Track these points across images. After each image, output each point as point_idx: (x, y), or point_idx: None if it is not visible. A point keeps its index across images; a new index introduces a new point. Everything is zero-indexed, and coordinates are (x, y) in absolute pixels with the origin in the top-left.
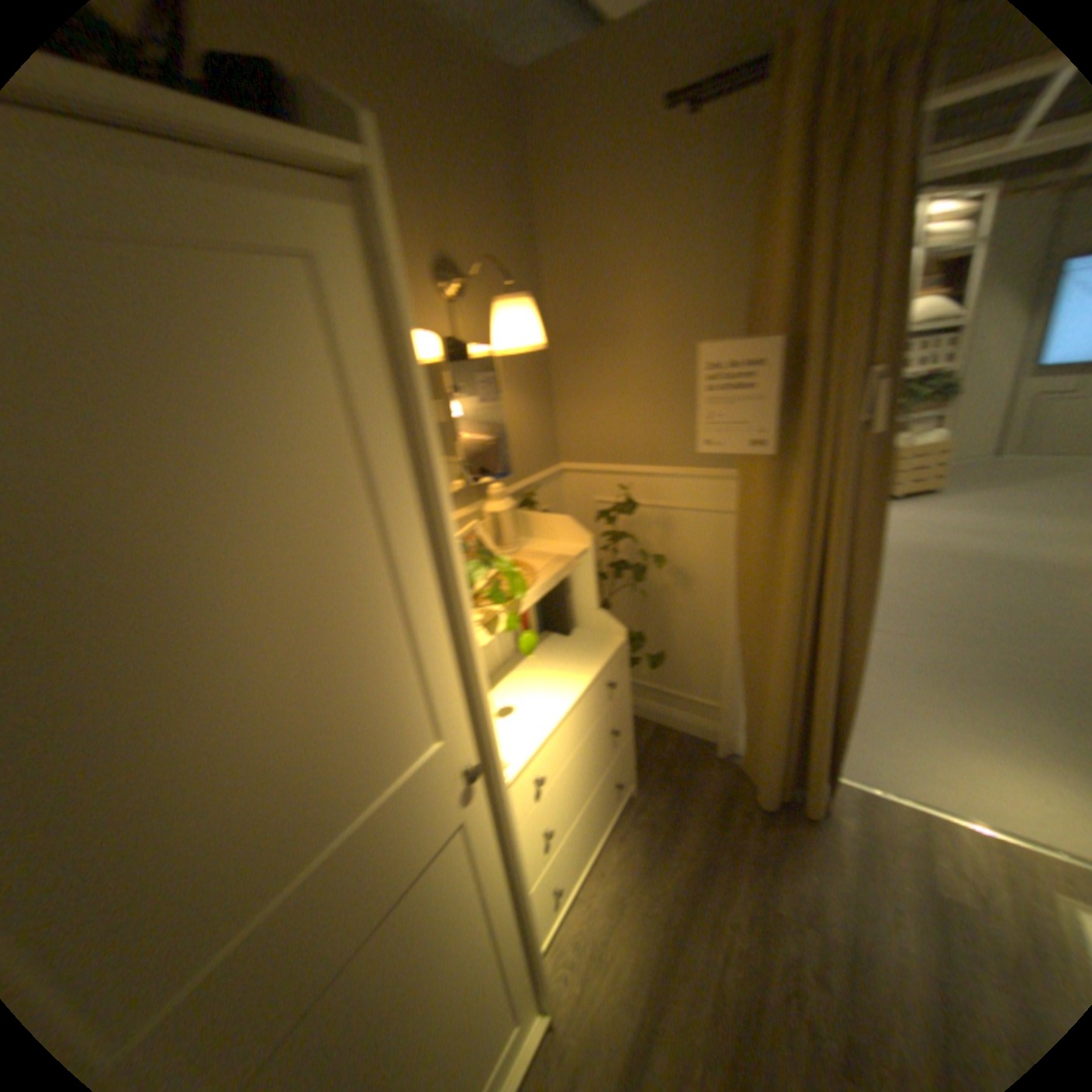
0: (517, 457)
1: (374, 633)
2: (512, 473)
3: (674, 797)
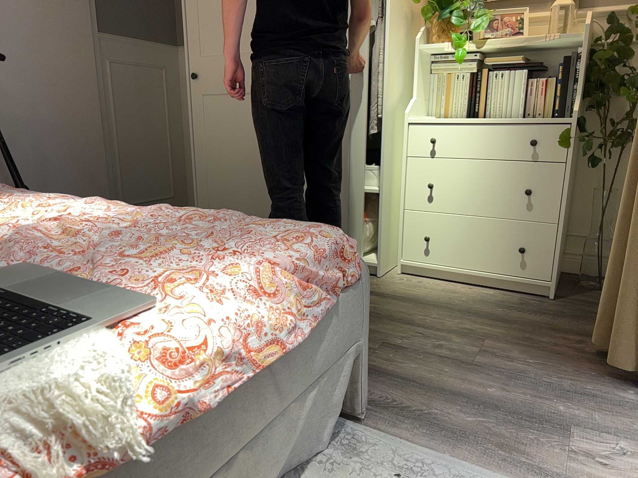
0: None
1: None
2: None
3: (569, 315)
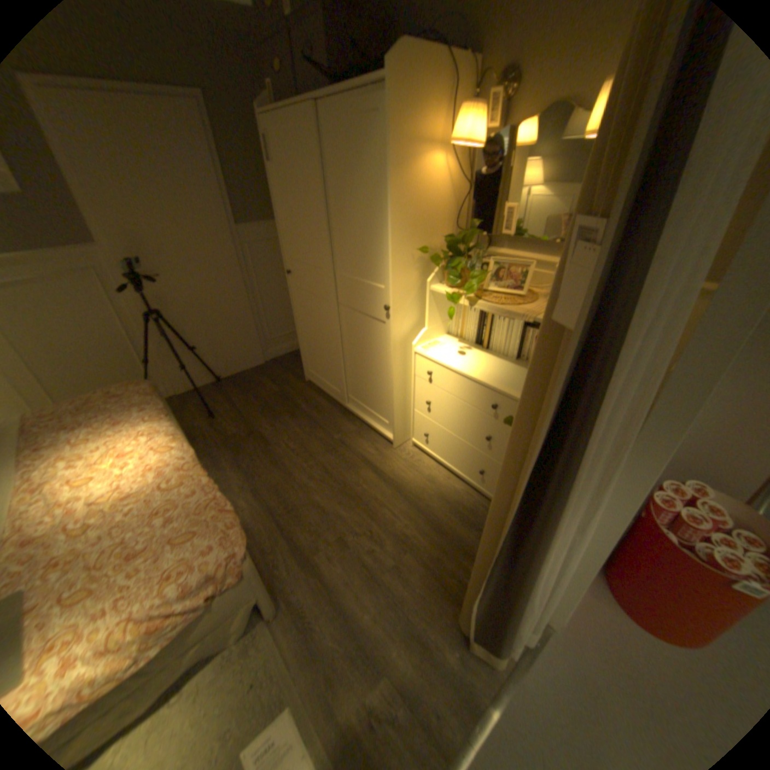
0: None
1: (375, 232)
2: None
3: None
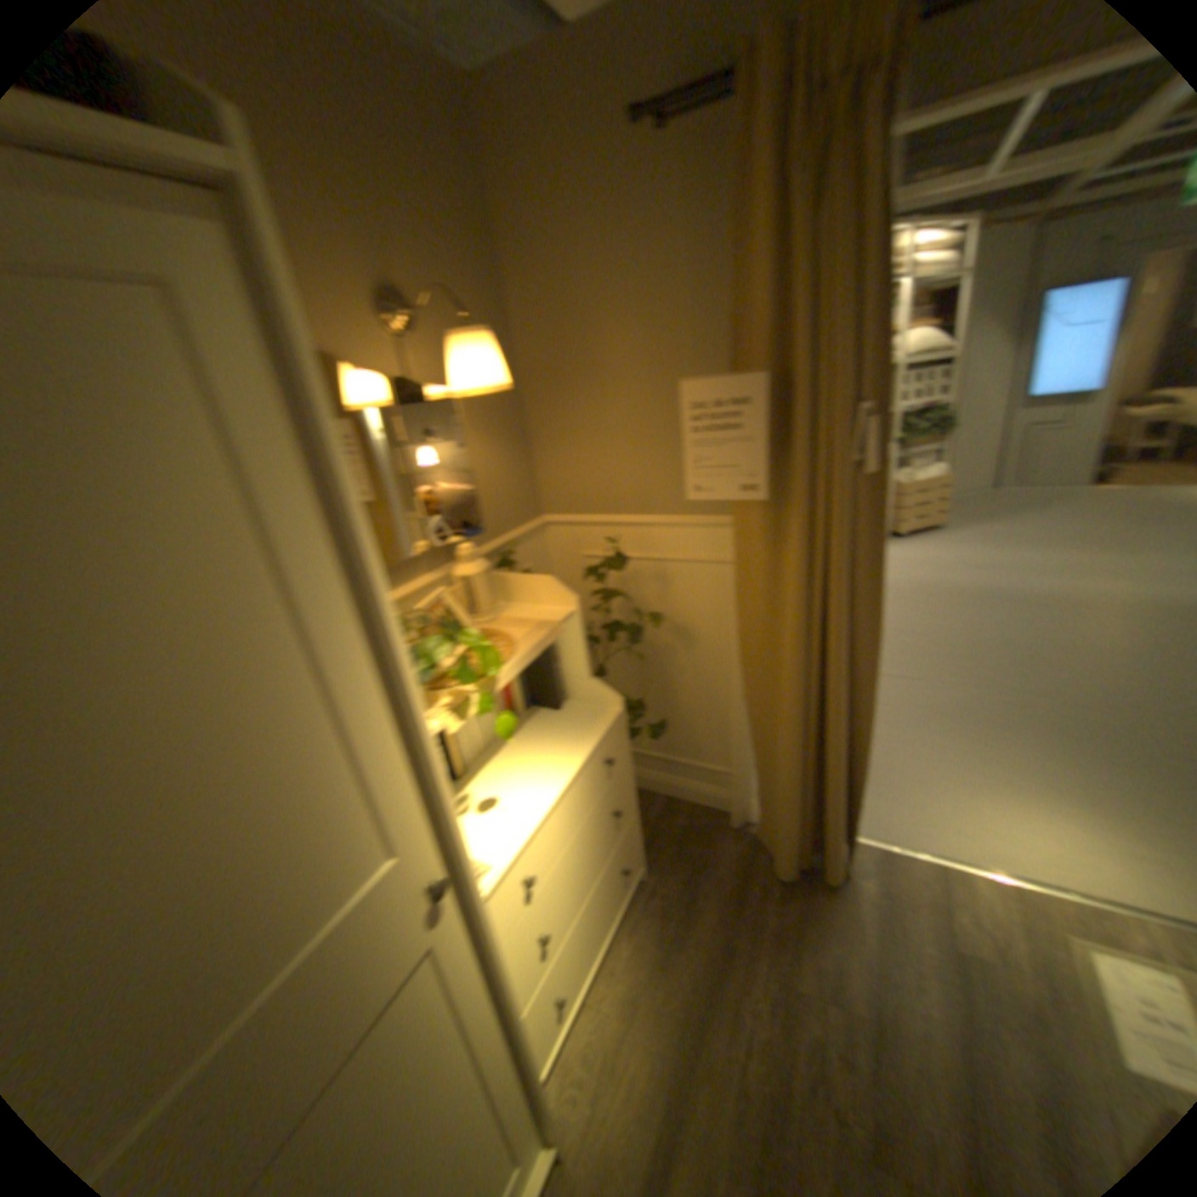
0: (491, 511)
1: (292, 741)
2: (486, 530)
3: (688, 877)
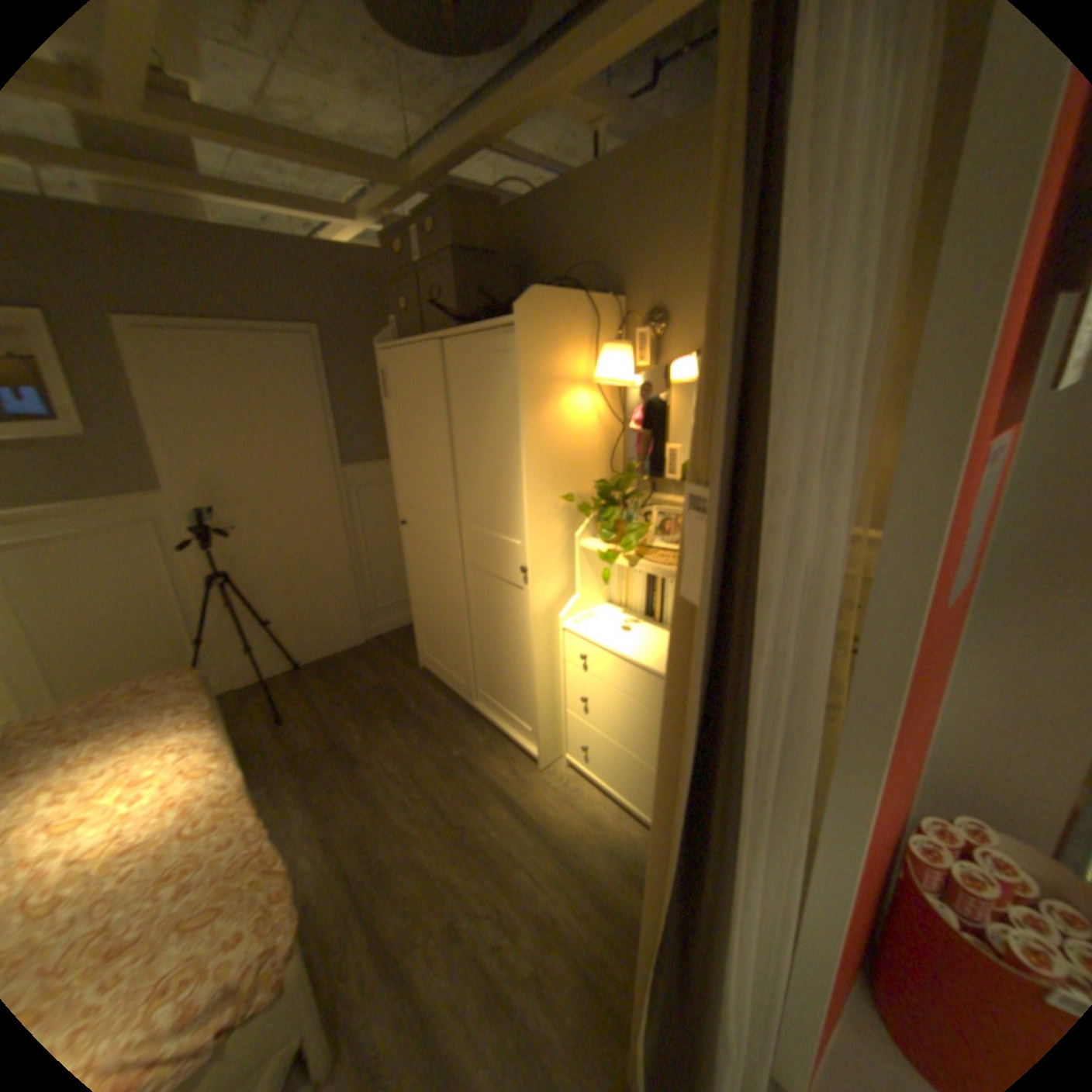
0: None
1: (507, 479)
2: None
3: None
